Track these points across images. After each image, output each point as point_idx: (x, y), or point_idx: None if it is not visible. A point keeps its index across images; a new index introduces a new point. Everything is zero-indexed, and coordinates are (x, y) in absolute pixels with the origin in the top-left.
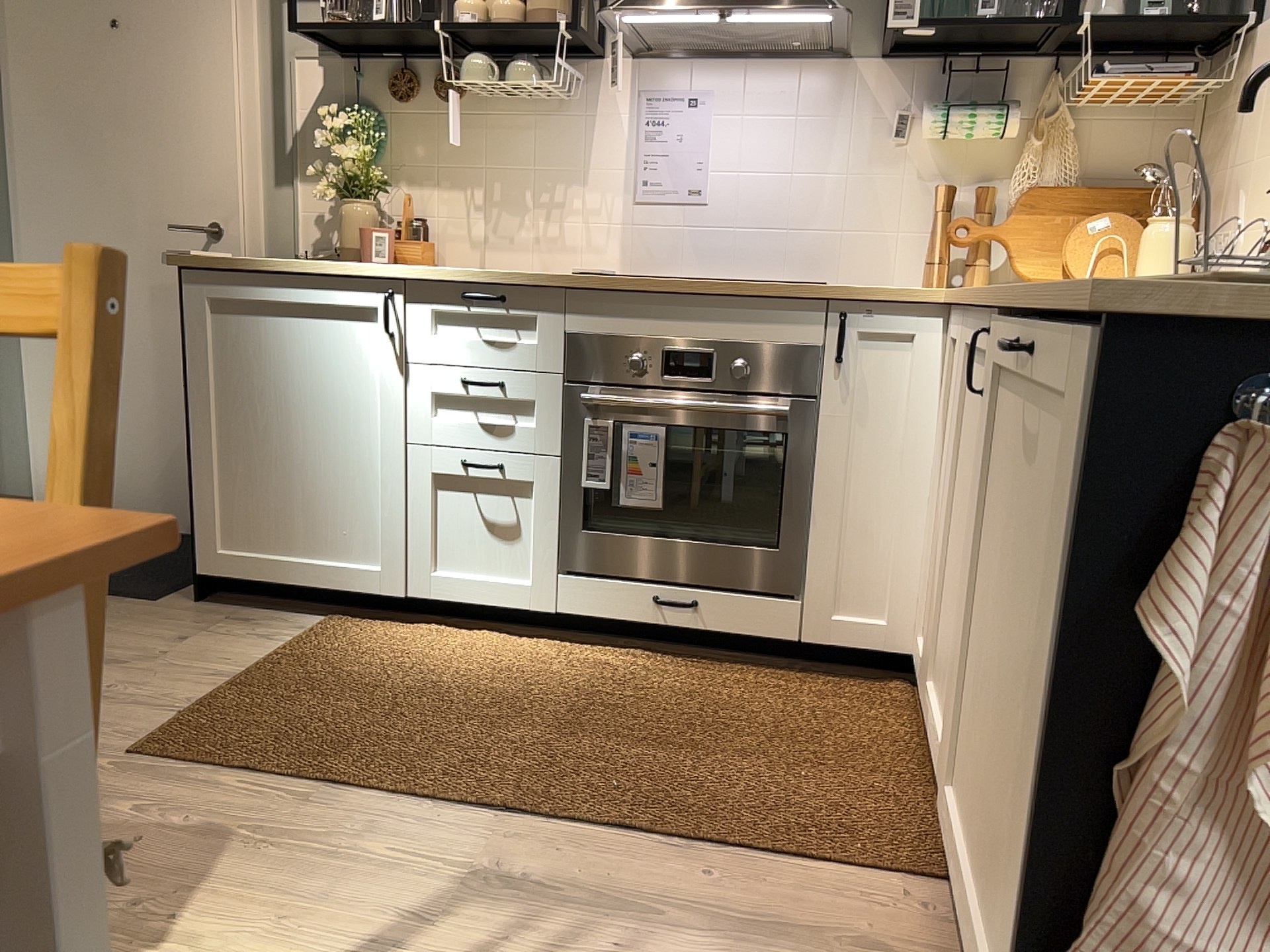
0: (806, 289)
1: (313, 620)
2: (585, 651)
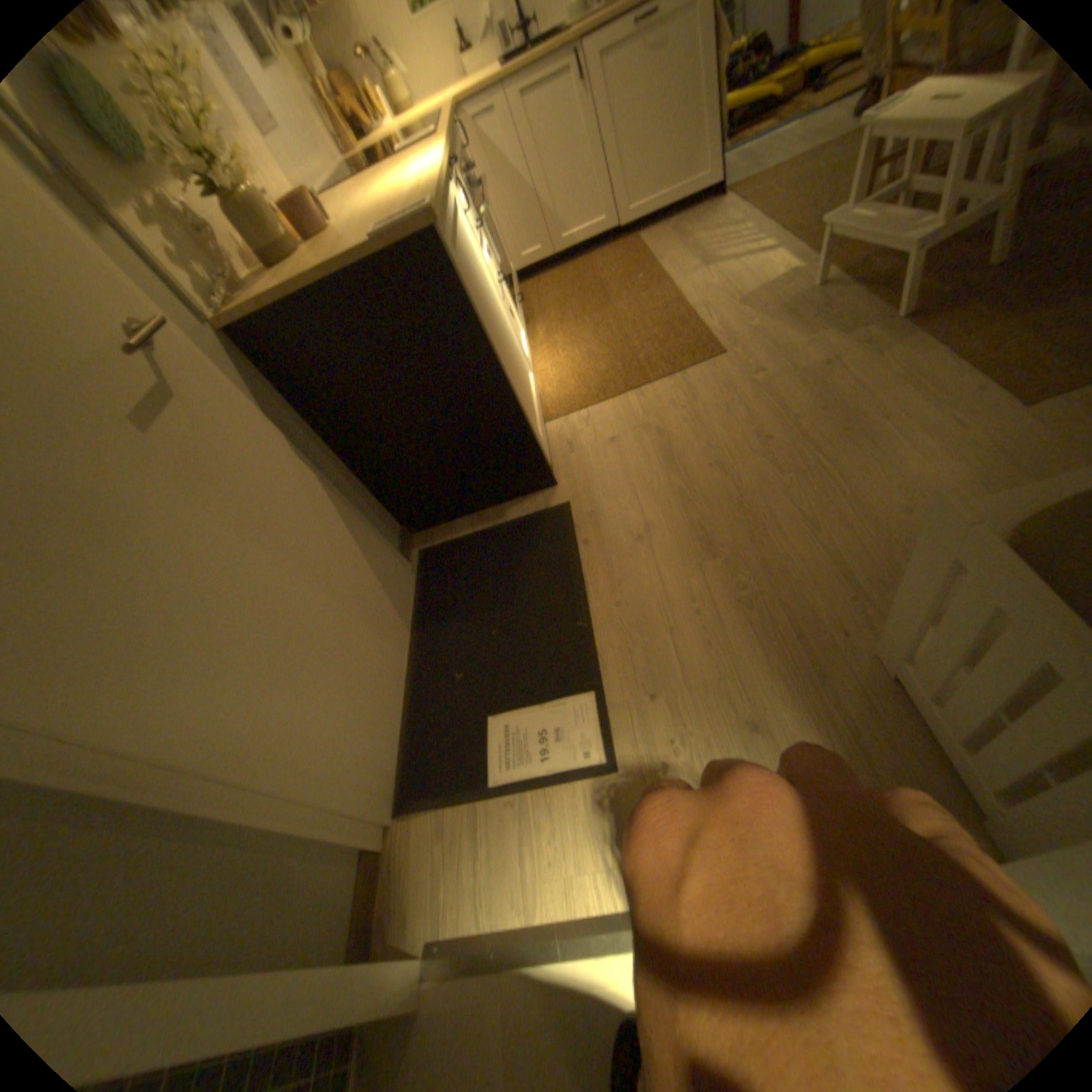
0: (450, 105)
1: (558, 418)
2: (532, 344)
